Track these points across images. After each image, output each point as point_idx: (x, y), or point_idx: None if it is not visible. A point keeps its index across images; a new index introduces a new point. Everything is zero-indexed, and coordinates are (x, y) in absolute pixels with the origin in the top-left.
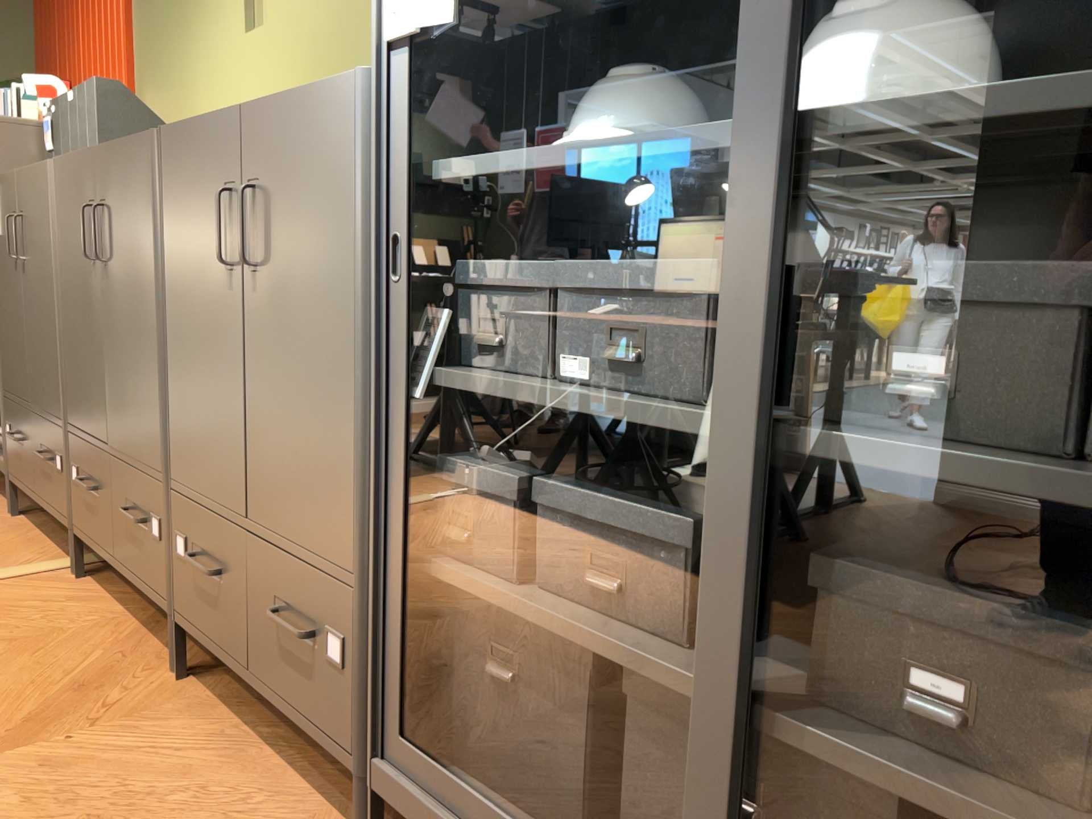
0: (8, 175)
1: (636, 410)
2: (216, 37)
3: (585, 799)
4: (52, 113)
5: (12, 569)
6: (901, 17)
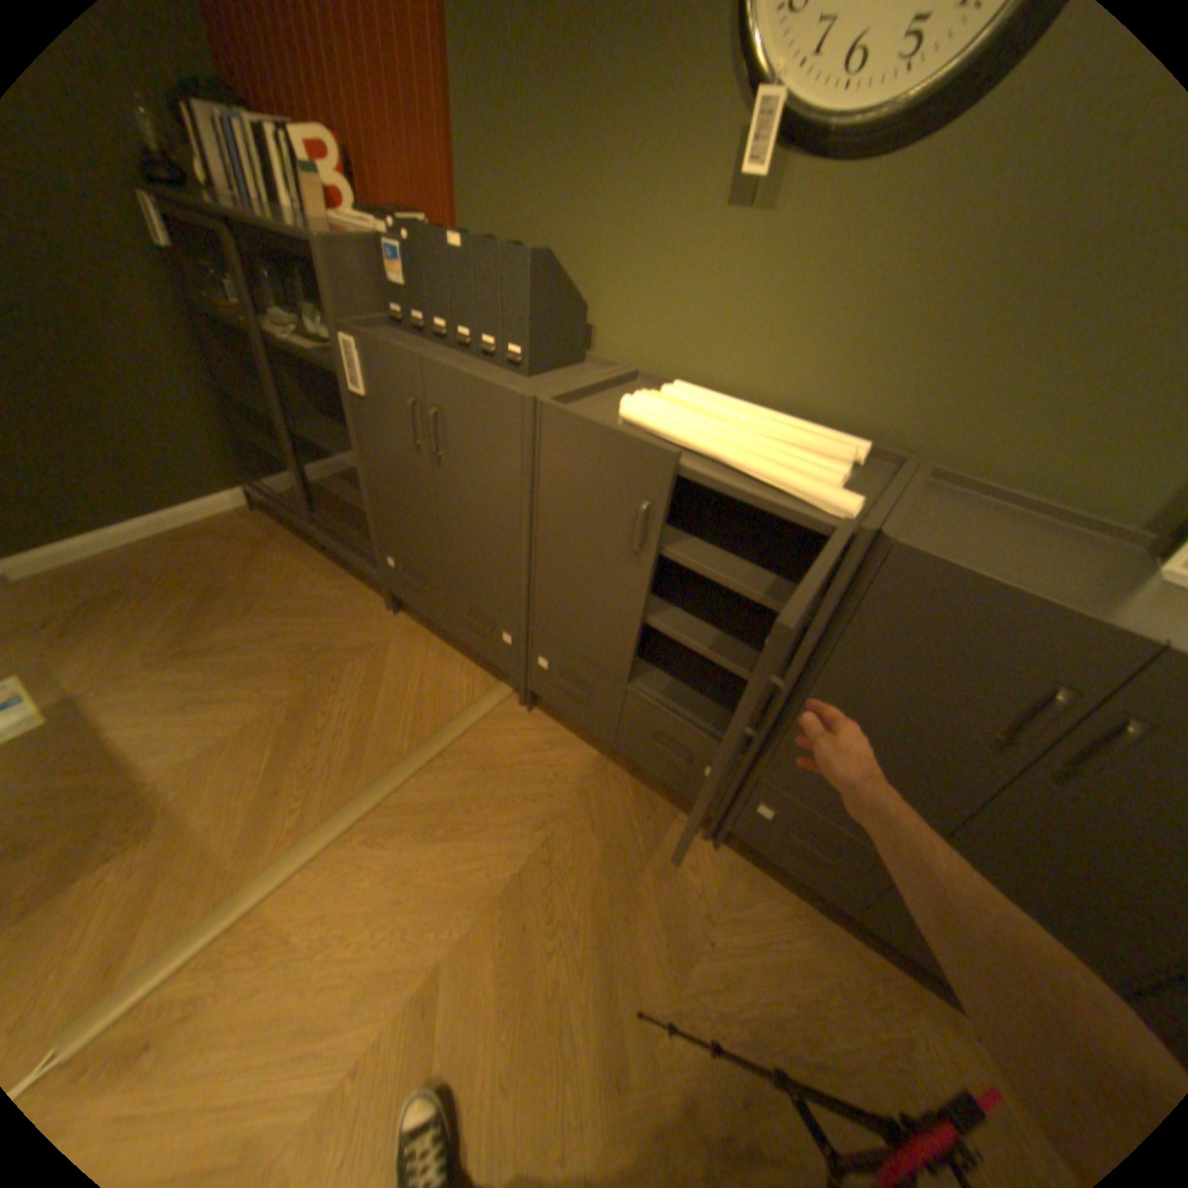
0: (389, 342)
1: None
2: (655, 176)
3: None
4: (398, 234)
5: (476, 708)
6: None
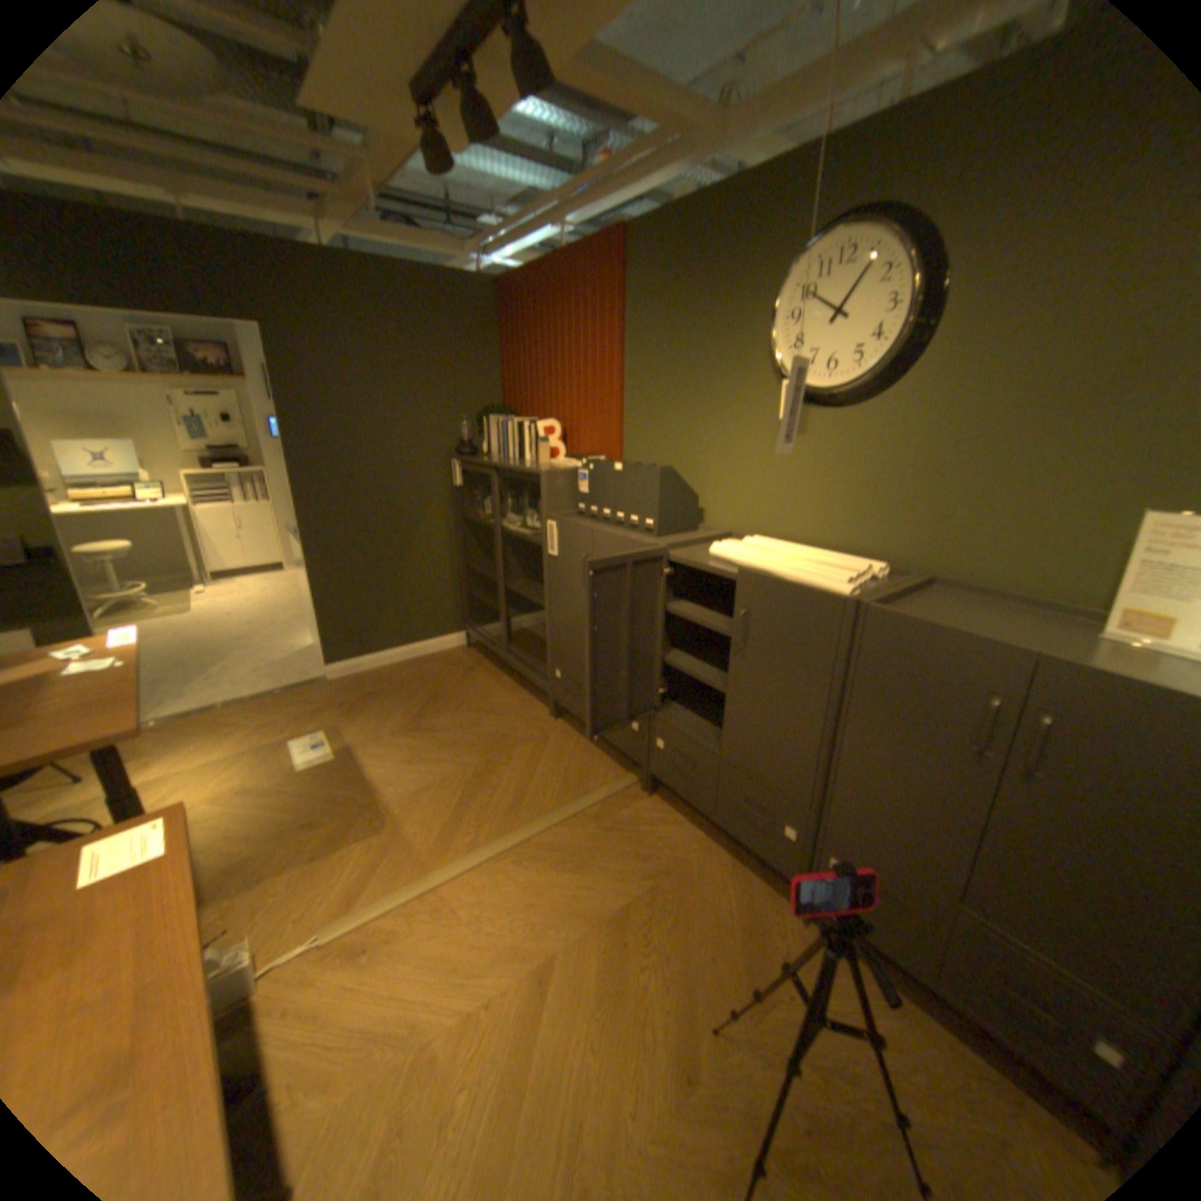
0: (575, 523)
1: None
2: (736, 426)
3: None
4: (588, 468)
5: (607, 788)
6: None
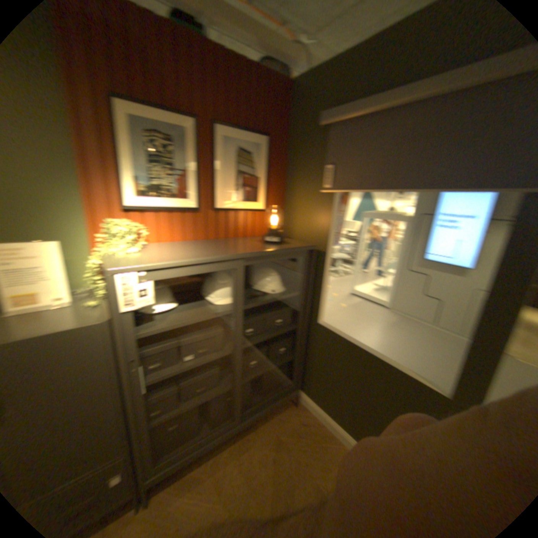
0: None
1: (210, 358)
2: None
3: (195, 426)
4: None
5: None
6: (229, 284)
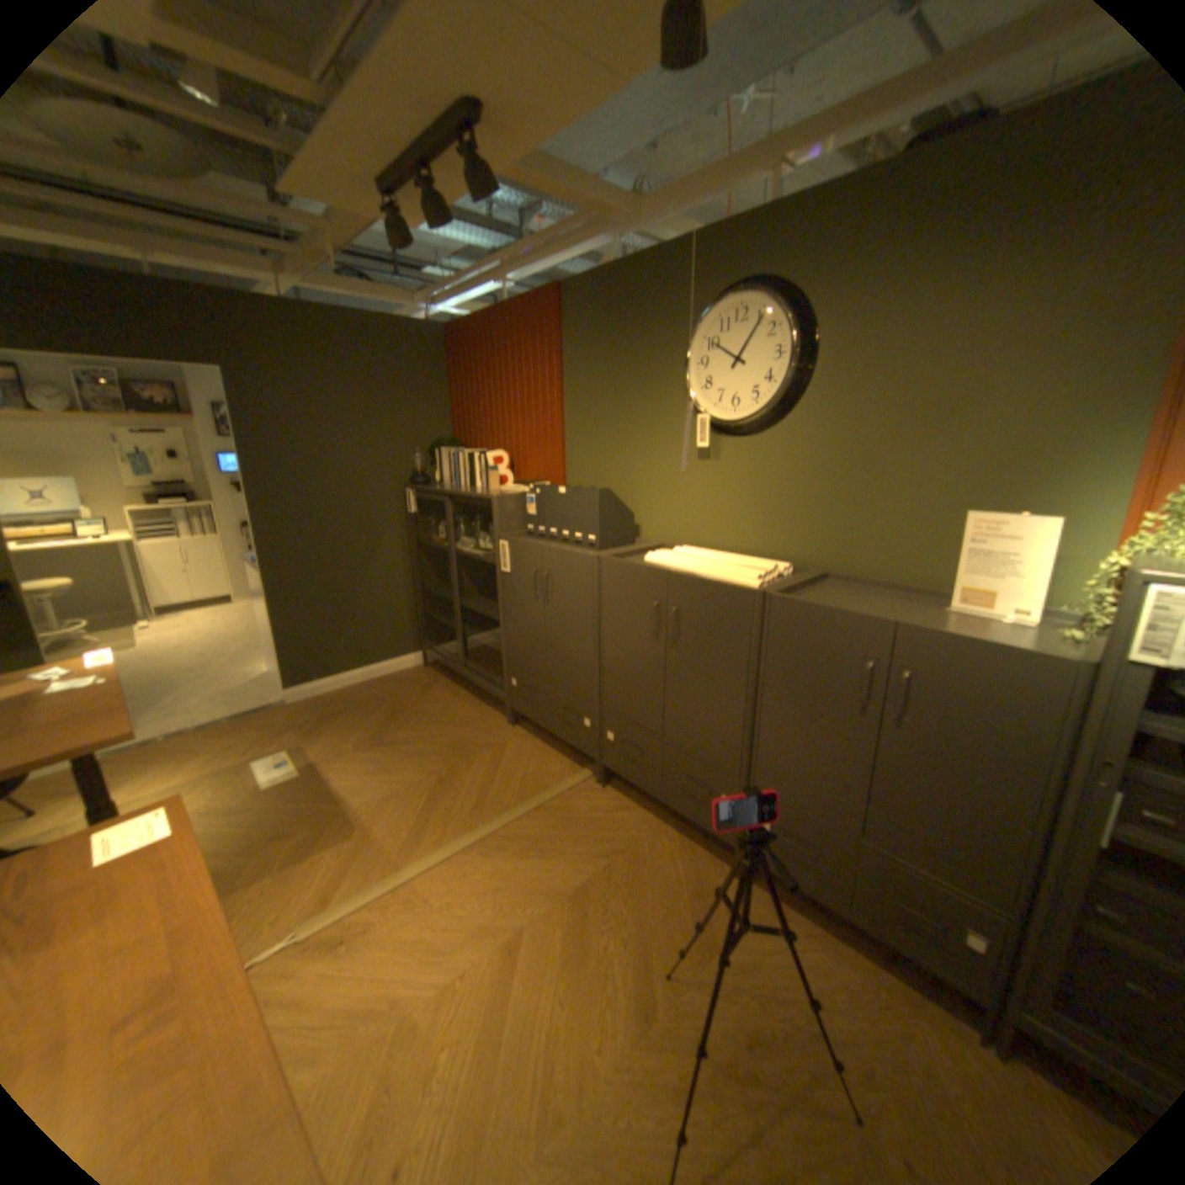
0: (526, 541)
1: None
2: (663, 453)
3: None
4: (535, 492)
5: (564, 783)
6: None
